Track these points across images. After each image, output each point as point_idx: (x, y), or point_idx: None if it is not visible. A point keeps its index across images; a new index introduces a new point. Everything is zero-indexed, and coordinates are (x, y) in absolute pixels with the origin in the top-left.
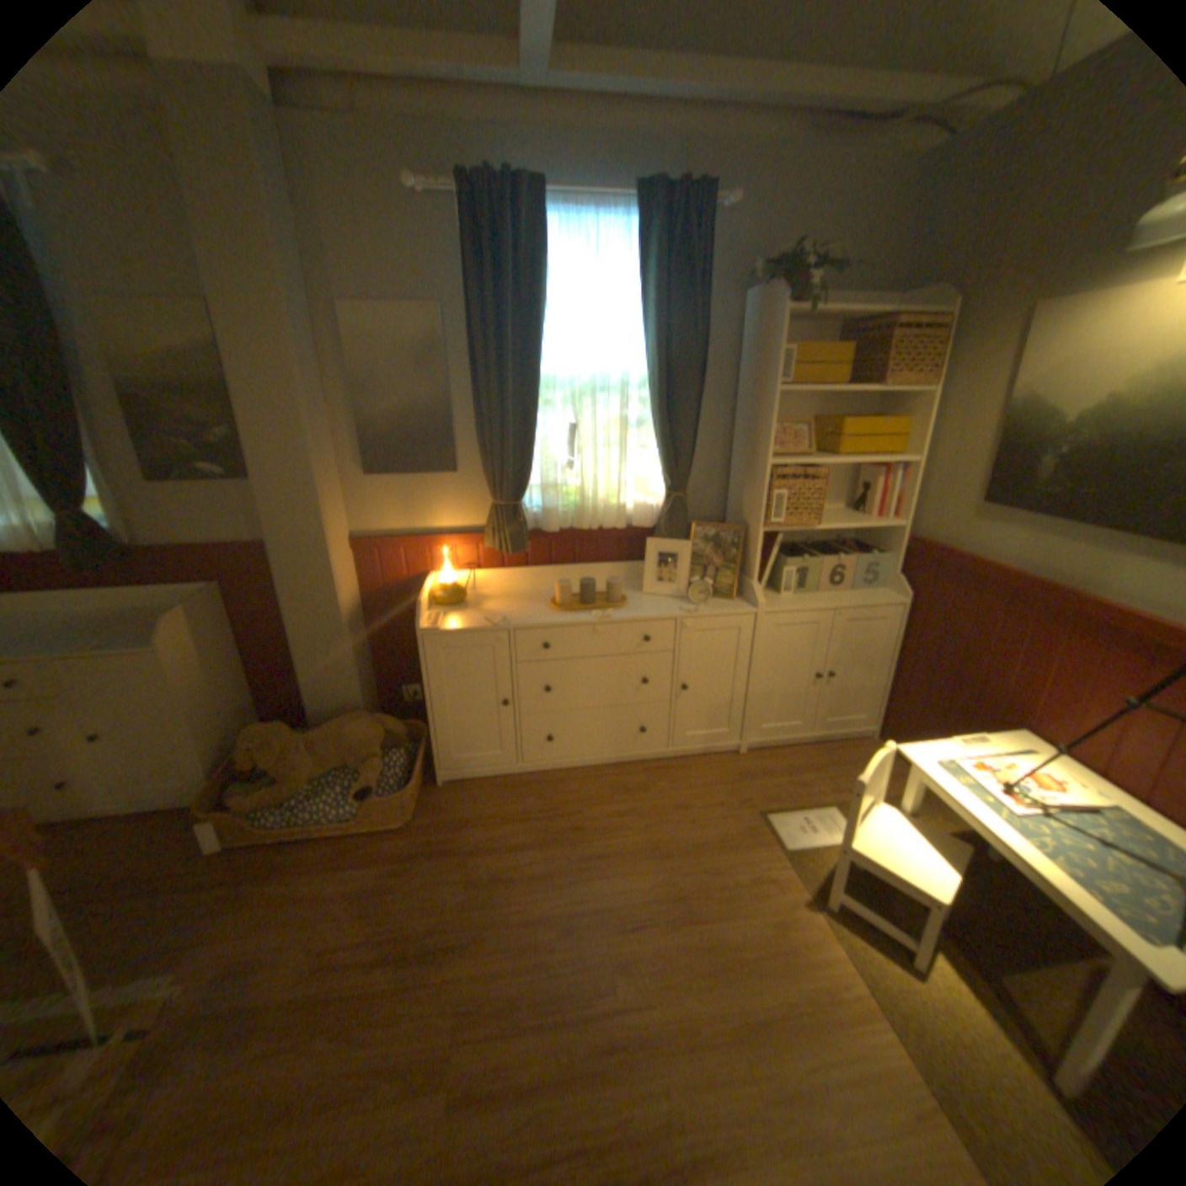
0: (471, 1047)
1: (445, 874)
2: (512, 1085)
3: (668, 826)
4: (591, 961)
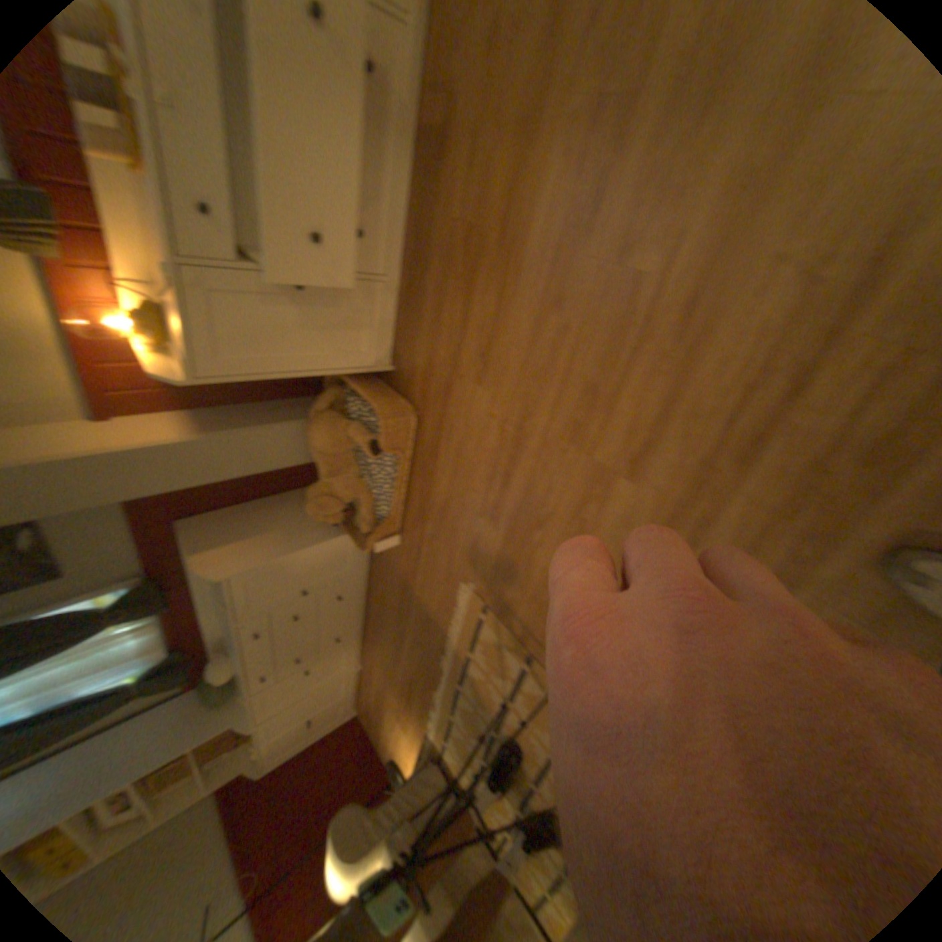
0: (592, 437)
1: (456, 394)
2: (641, 419)
3: (498, 78)
4: (589, 284)
